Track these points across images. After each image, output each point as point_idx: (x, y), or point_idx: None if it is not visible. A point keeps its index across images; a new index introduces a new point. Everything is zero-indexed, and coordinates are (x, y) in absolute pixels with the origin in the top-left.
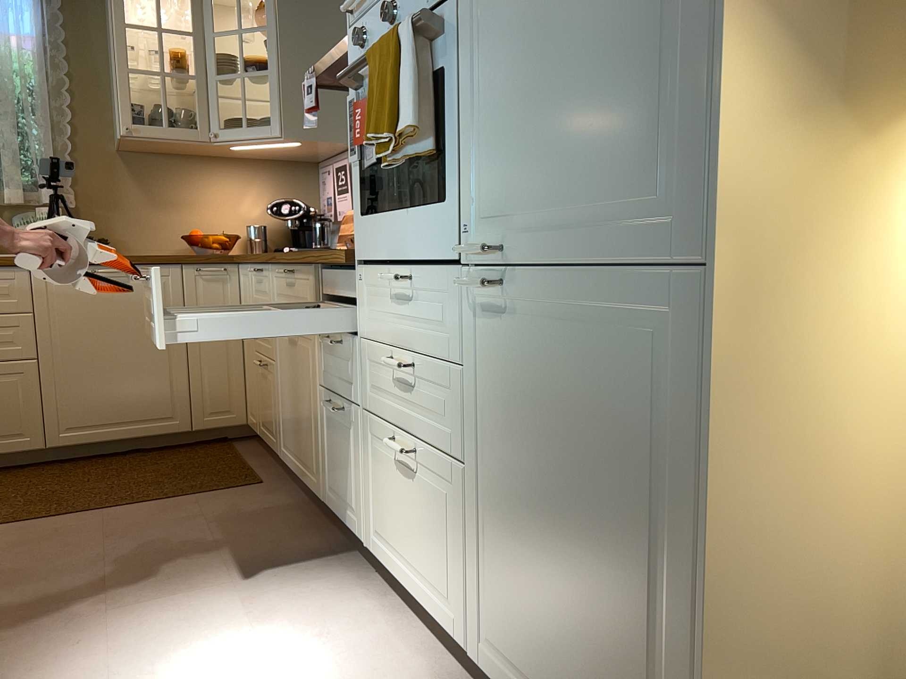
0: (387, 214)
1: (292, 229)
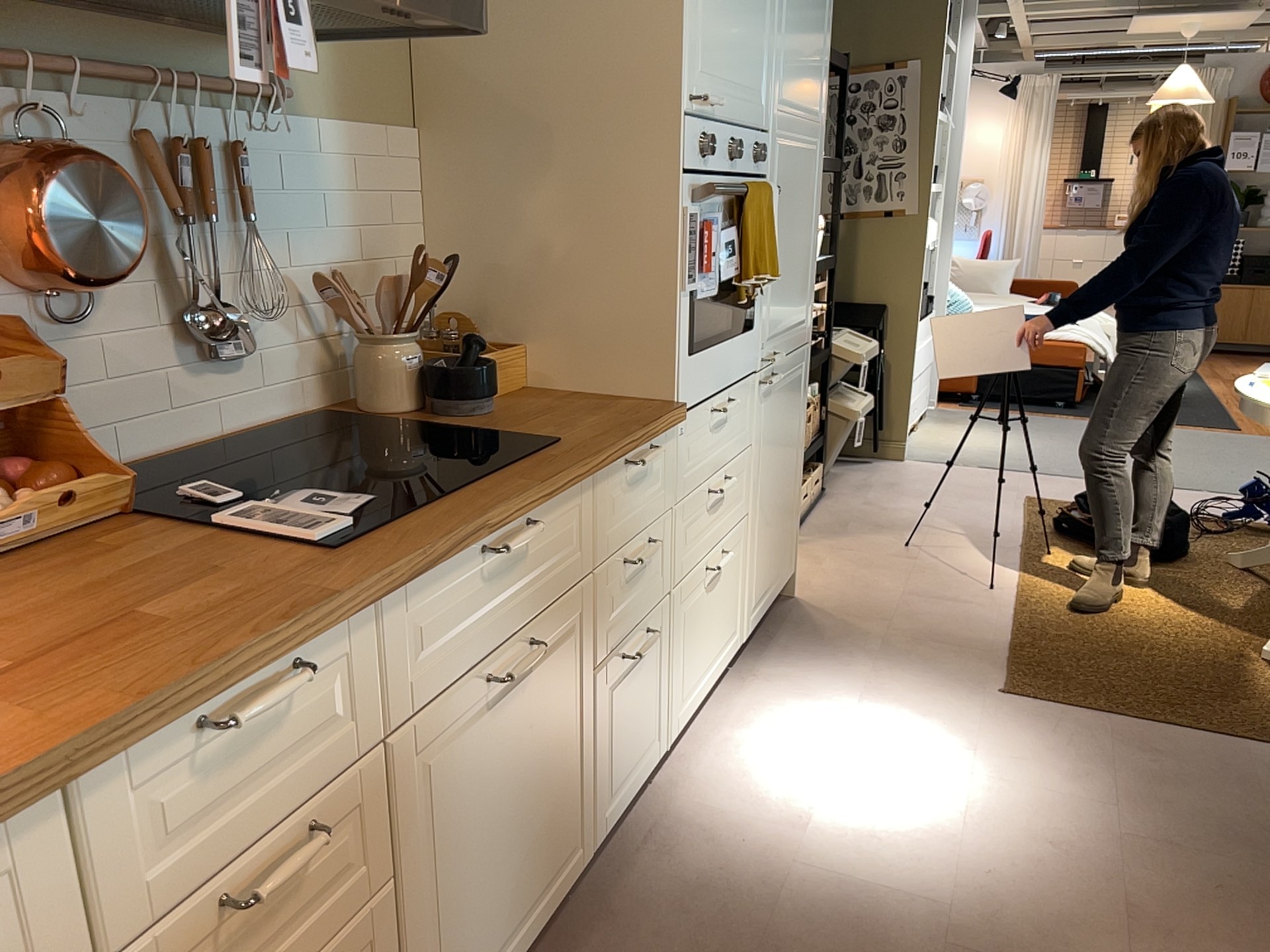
0: (708, 347)
1: None
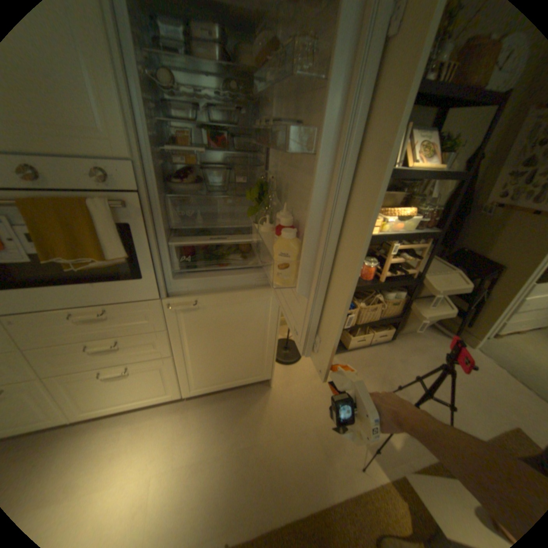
0: (44, 285)
1: None
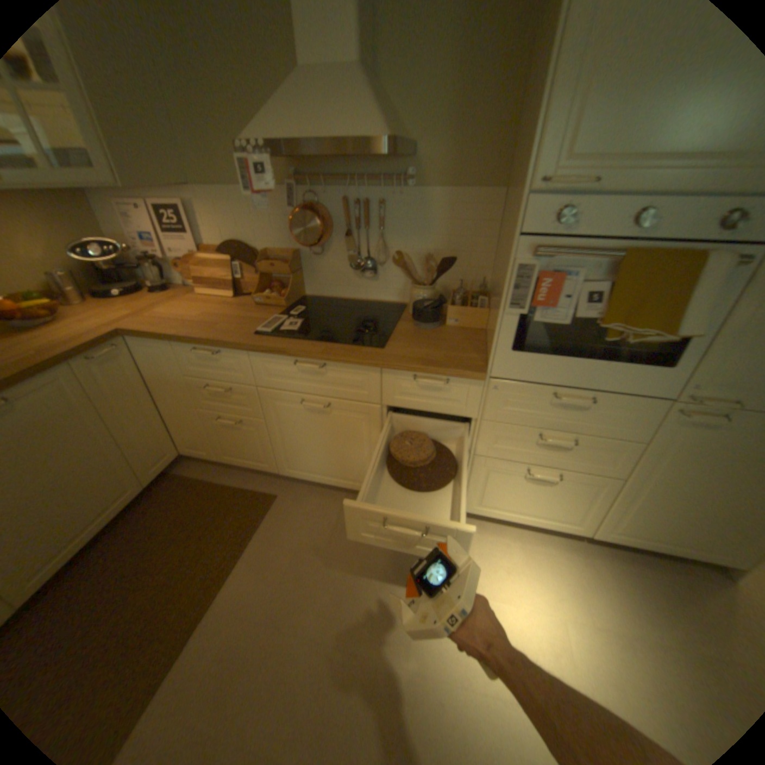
0: (556, 355)
1: (97, 266)
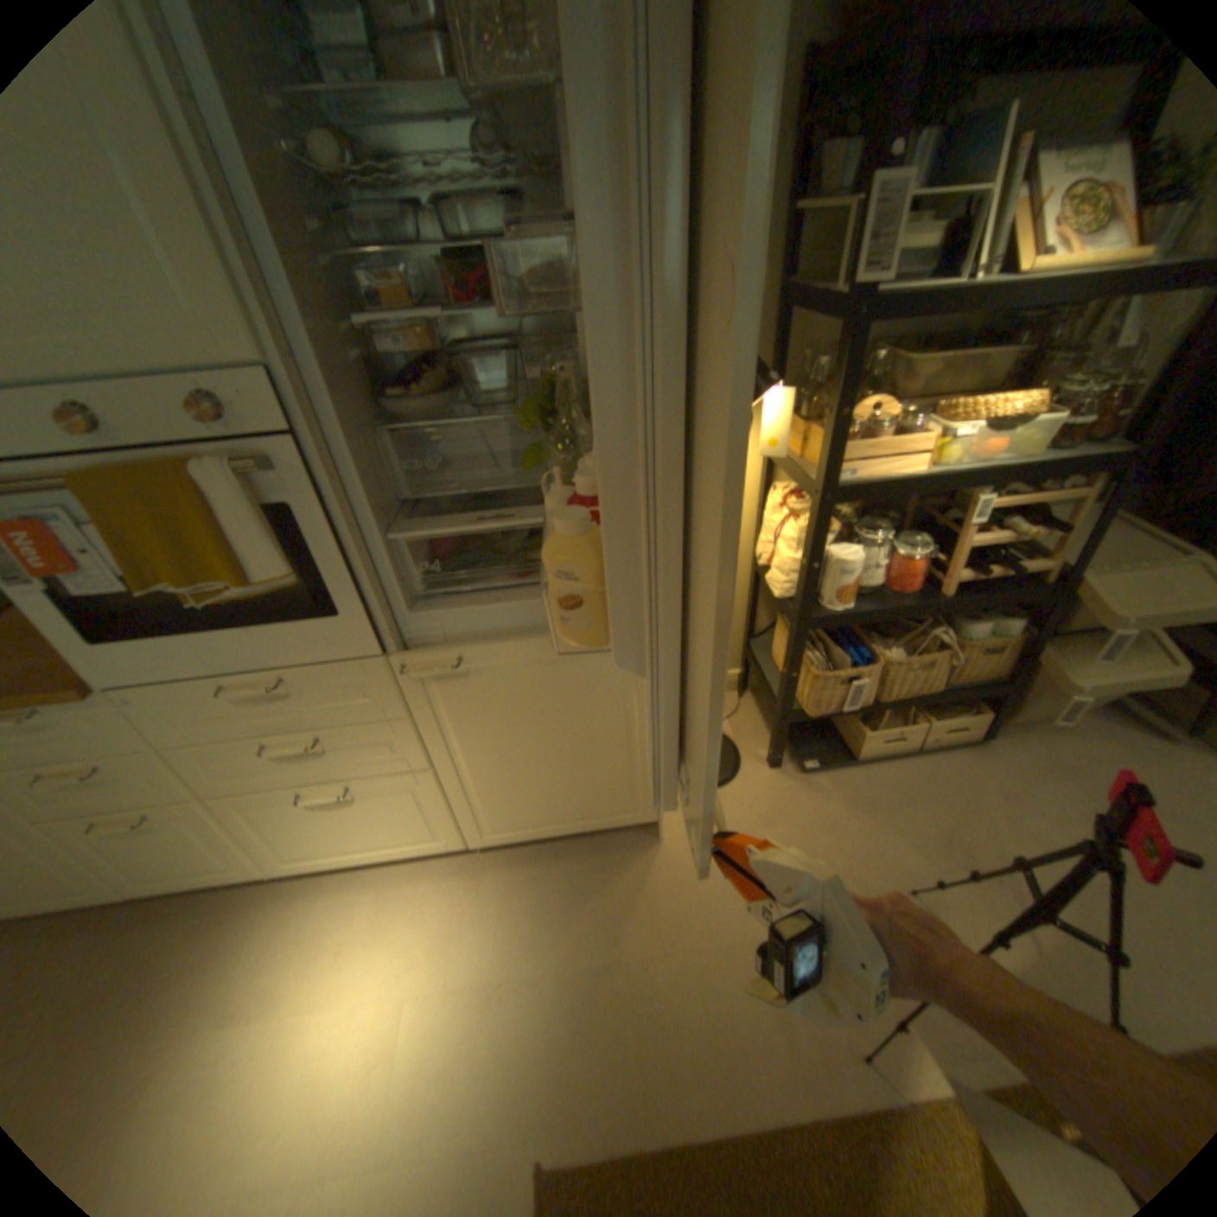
0: (163, 637)
1: None
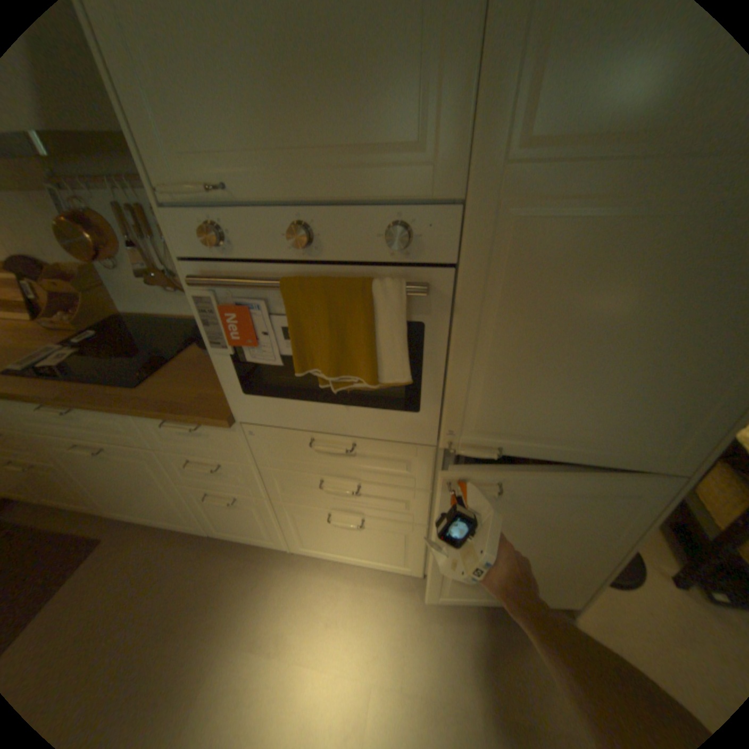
0: (291, 398)
1: None
